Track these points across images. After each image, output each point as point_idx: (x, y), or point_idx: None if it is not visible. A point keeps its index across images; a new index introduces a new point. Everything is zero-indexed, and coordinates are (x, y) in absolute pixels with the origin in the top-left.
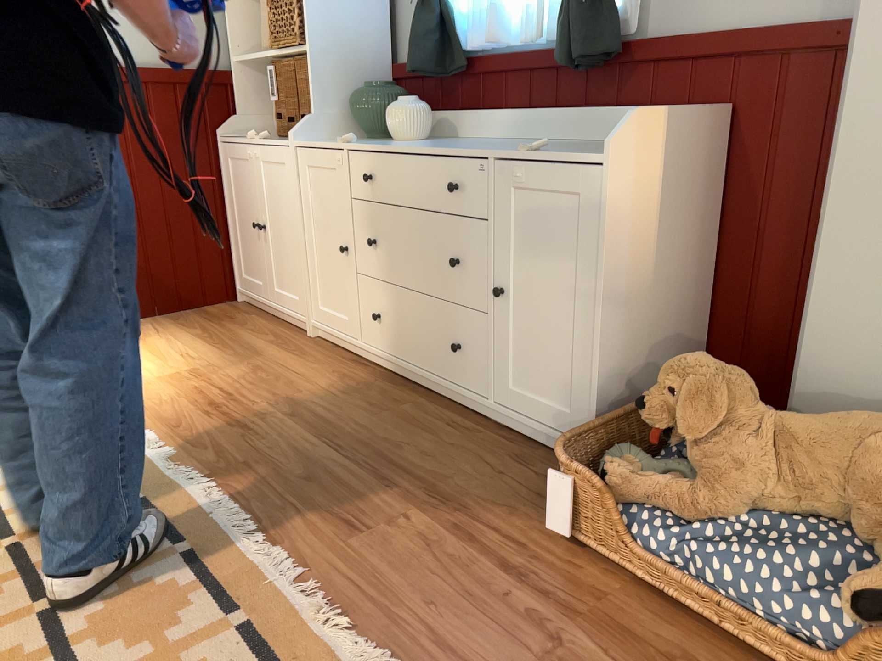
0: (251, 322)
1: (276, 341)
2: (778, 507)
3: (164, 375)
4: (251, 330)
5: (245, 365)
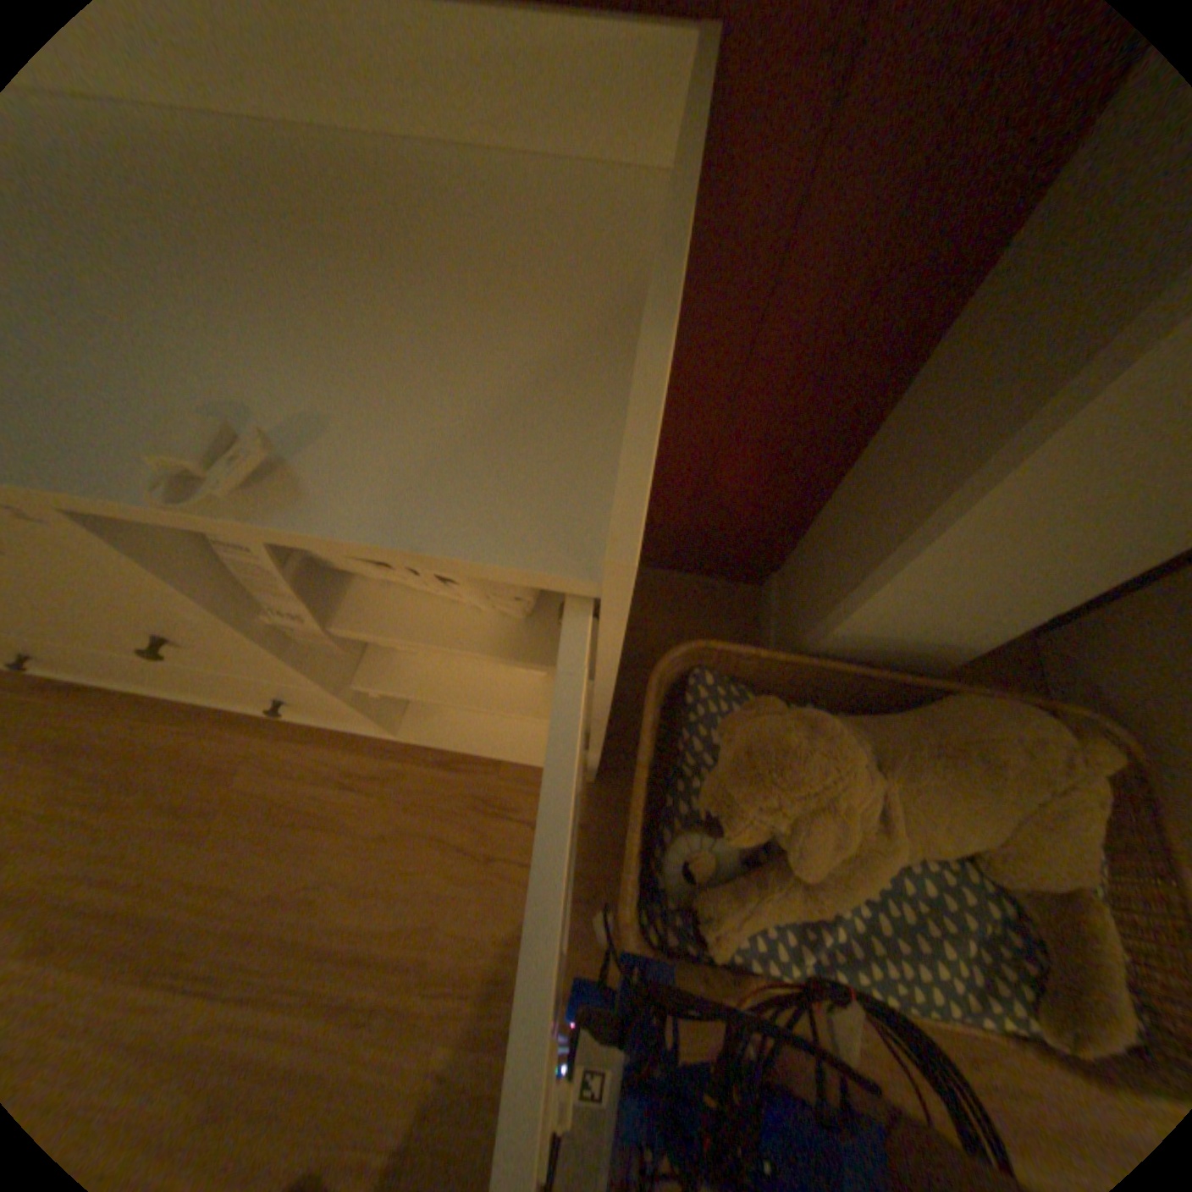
0: None
1: None
2: (901, 870)
3: None
4: None
5: None
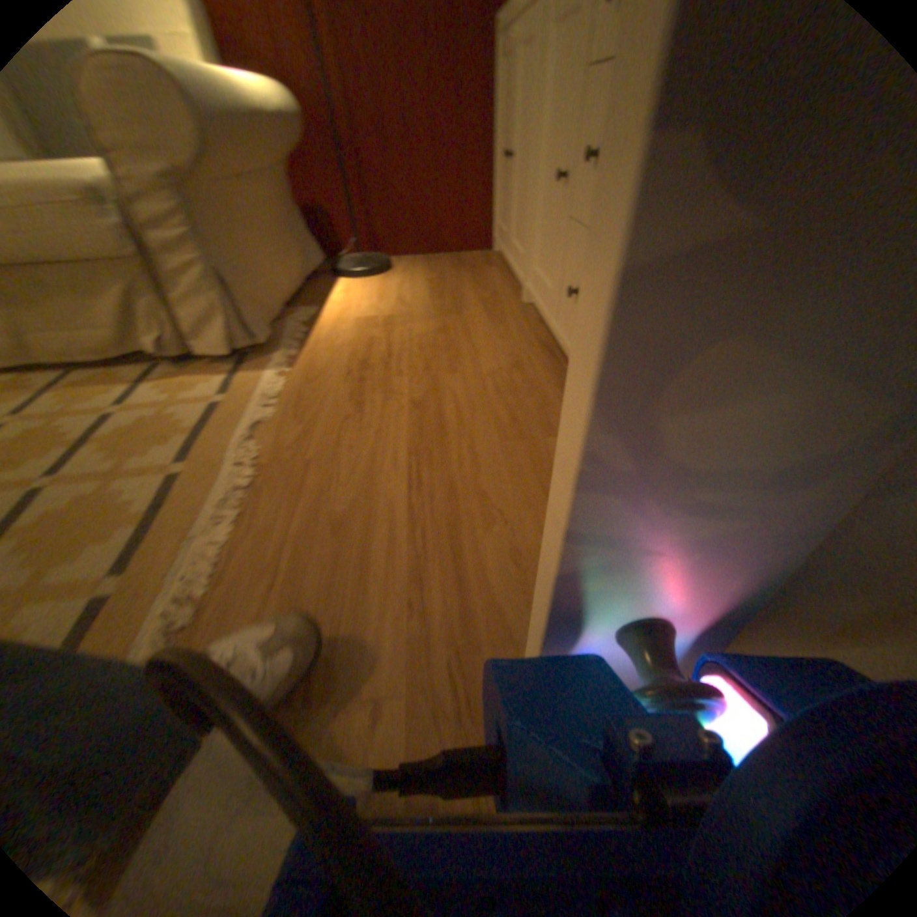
0: (488, 274)
1: (490, 301)
2: None
3: (364, 318)
4: (480, 283)
5: (438, 322)
